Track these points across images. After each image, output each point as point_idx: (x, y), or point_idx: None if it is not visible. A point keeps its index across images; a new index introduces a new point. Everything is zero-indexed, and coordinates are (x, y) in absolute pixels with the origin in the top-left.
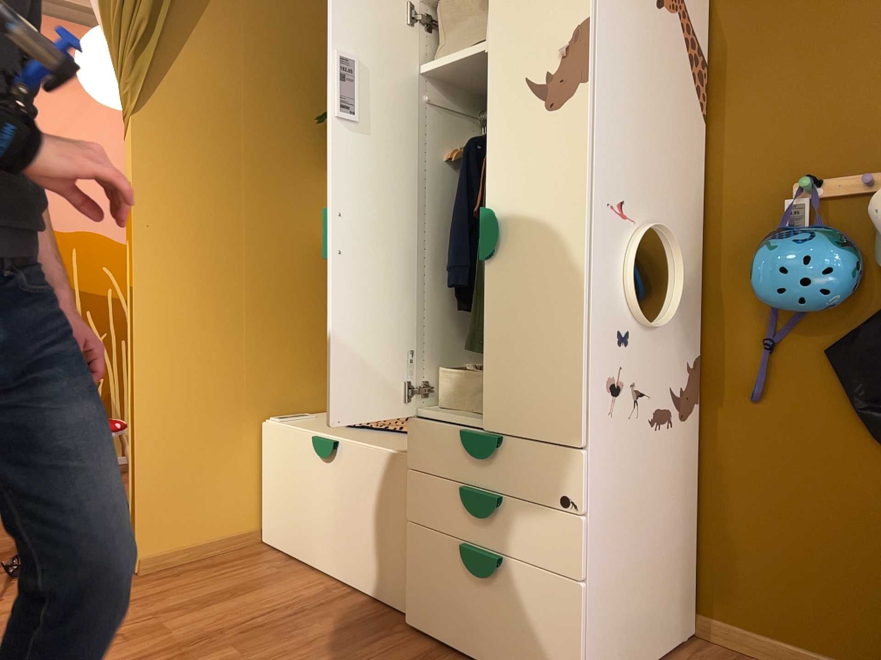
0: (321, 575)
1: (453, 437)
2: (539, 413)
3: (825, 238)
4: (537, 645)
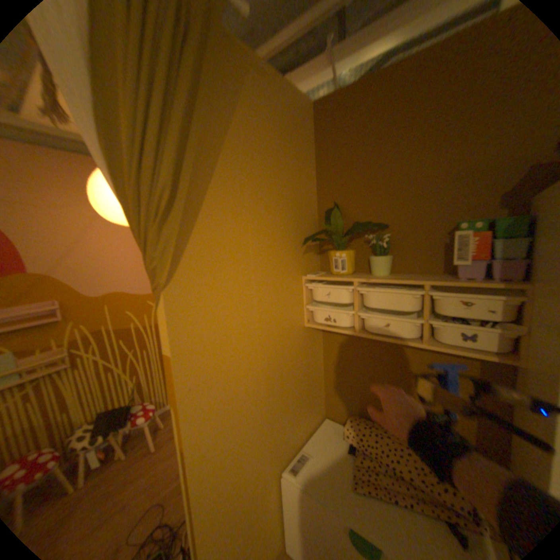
0: None
1: None
2: None
3: None
4: None
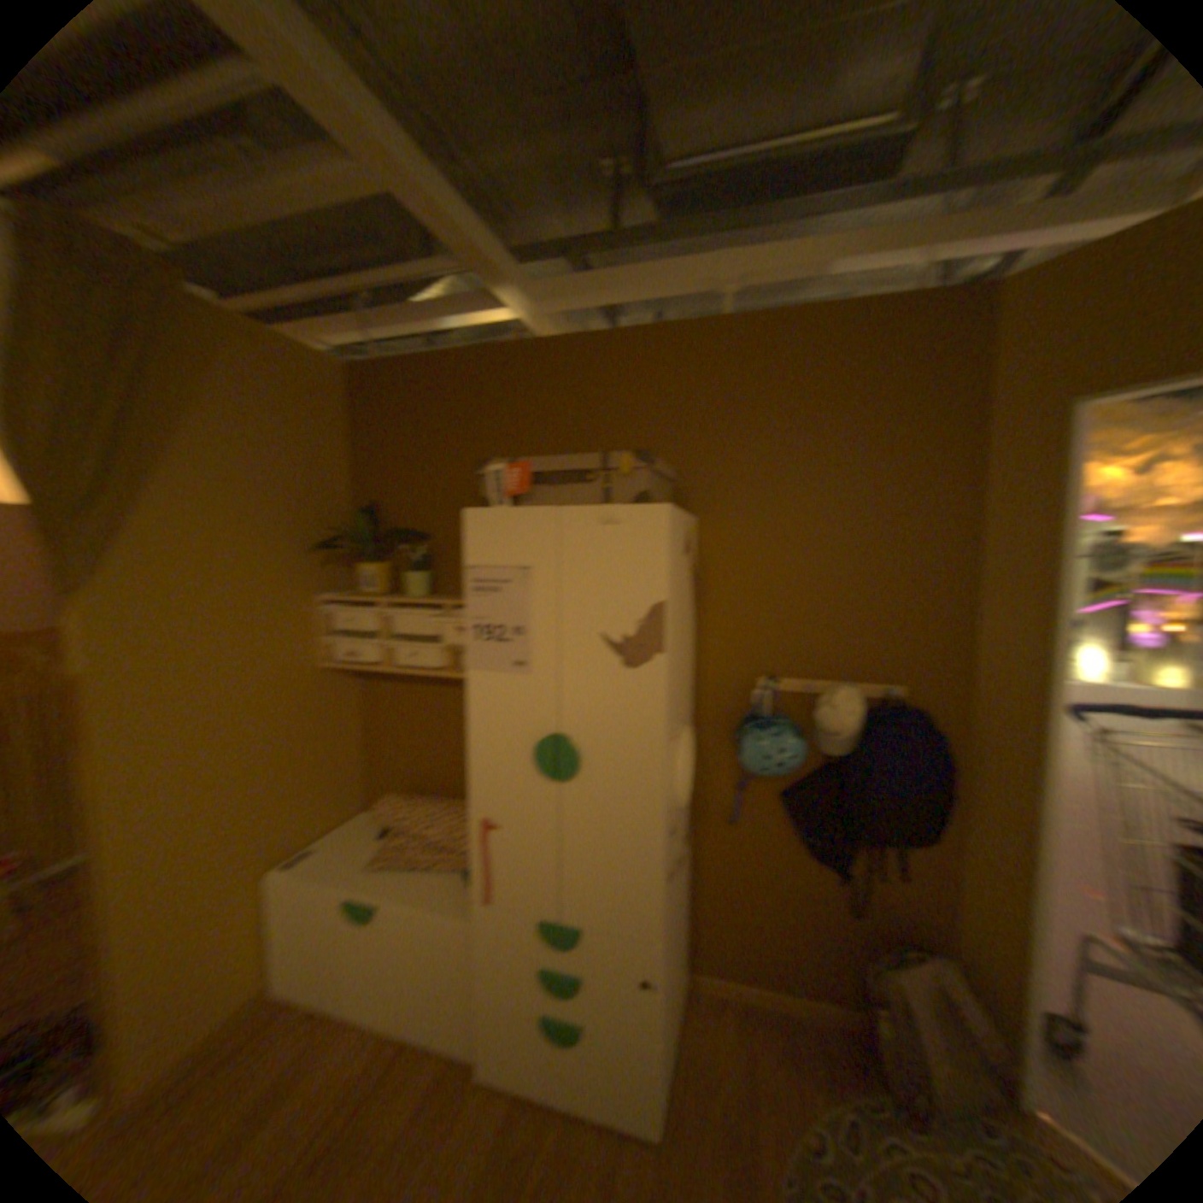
0: (355, 1033)
1: (522, 927)
2: (615, 916)
3: (787, 731)
4: (615, 1095)
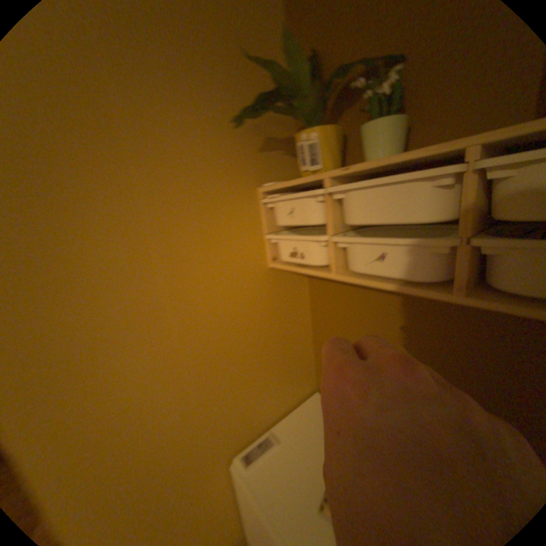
0: None
1: None
2: None
3: None
4: None
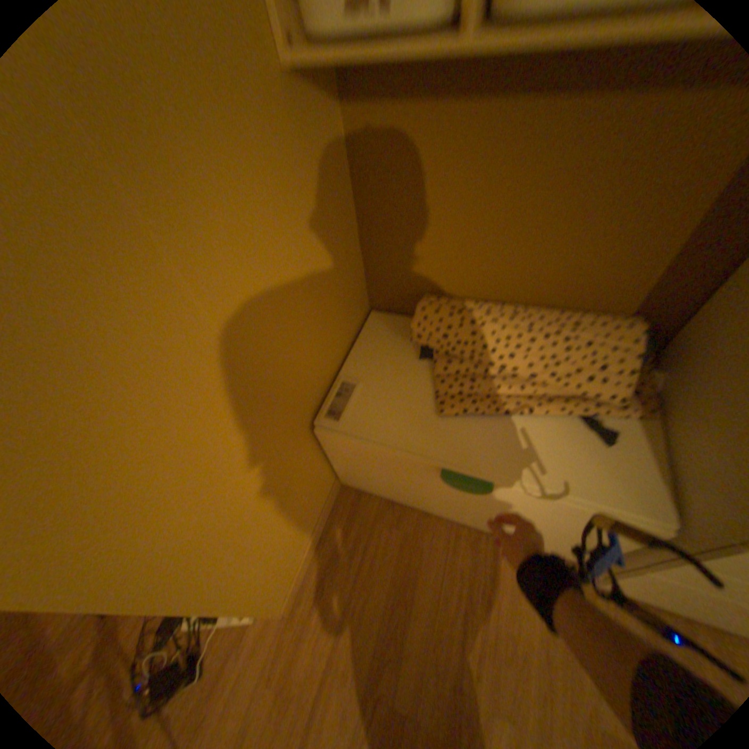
0: (444, 518)
1: None
2: None
3: None
4: None
